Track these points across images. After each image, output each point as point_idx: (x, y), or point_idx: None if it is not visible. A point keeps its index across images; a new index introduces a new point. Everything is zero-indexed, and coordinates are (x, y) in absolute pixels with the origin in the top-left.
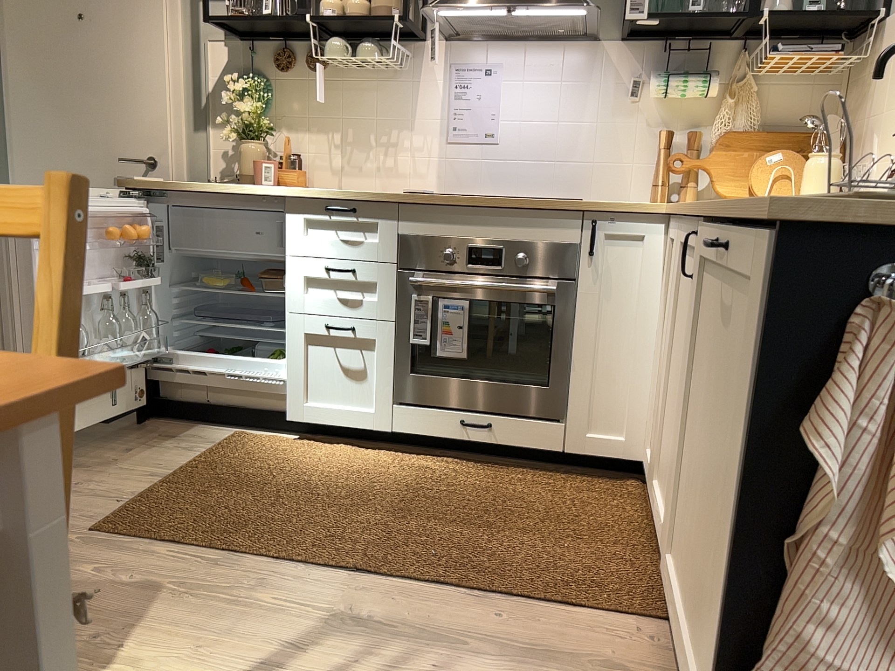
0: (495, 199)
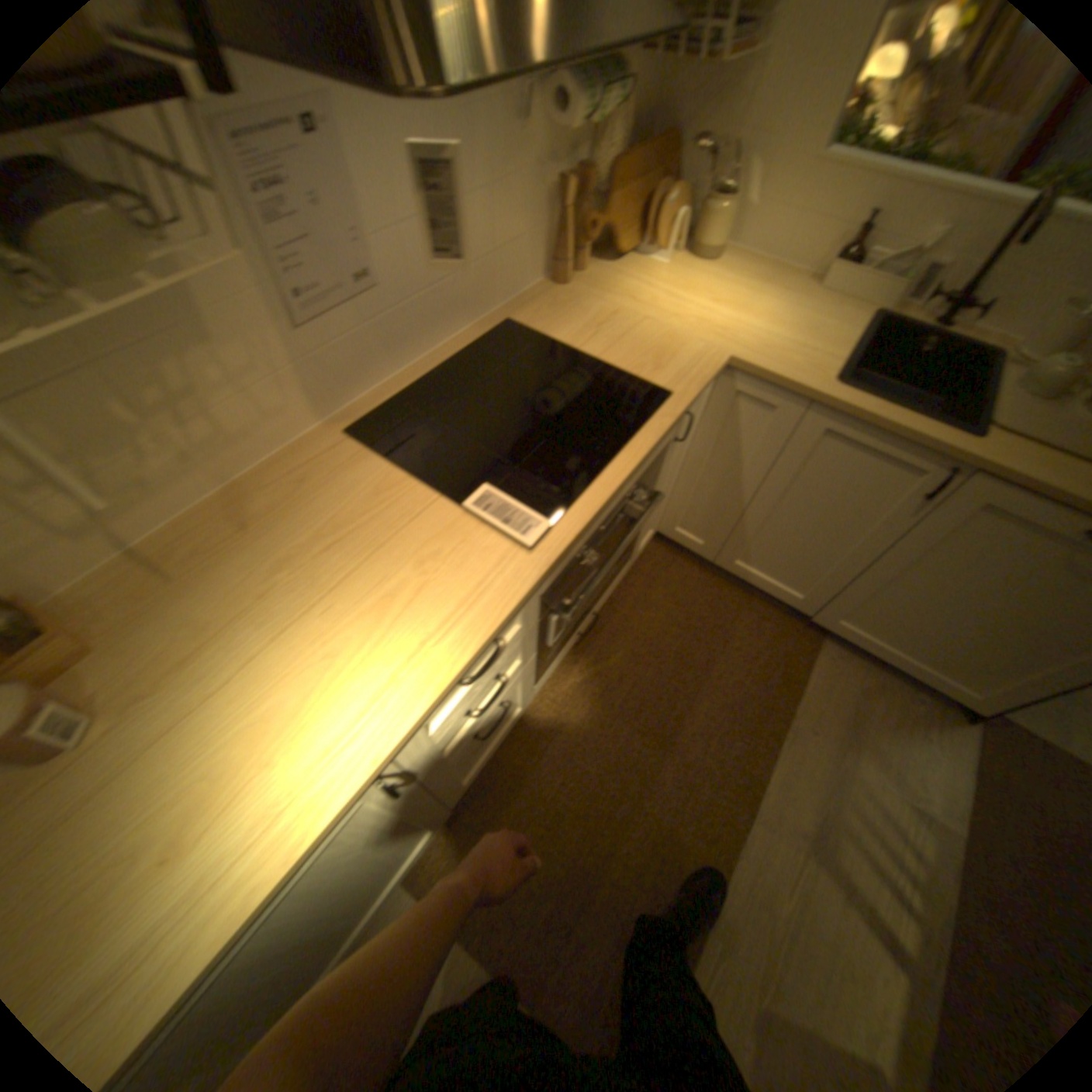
0: (632, 467)
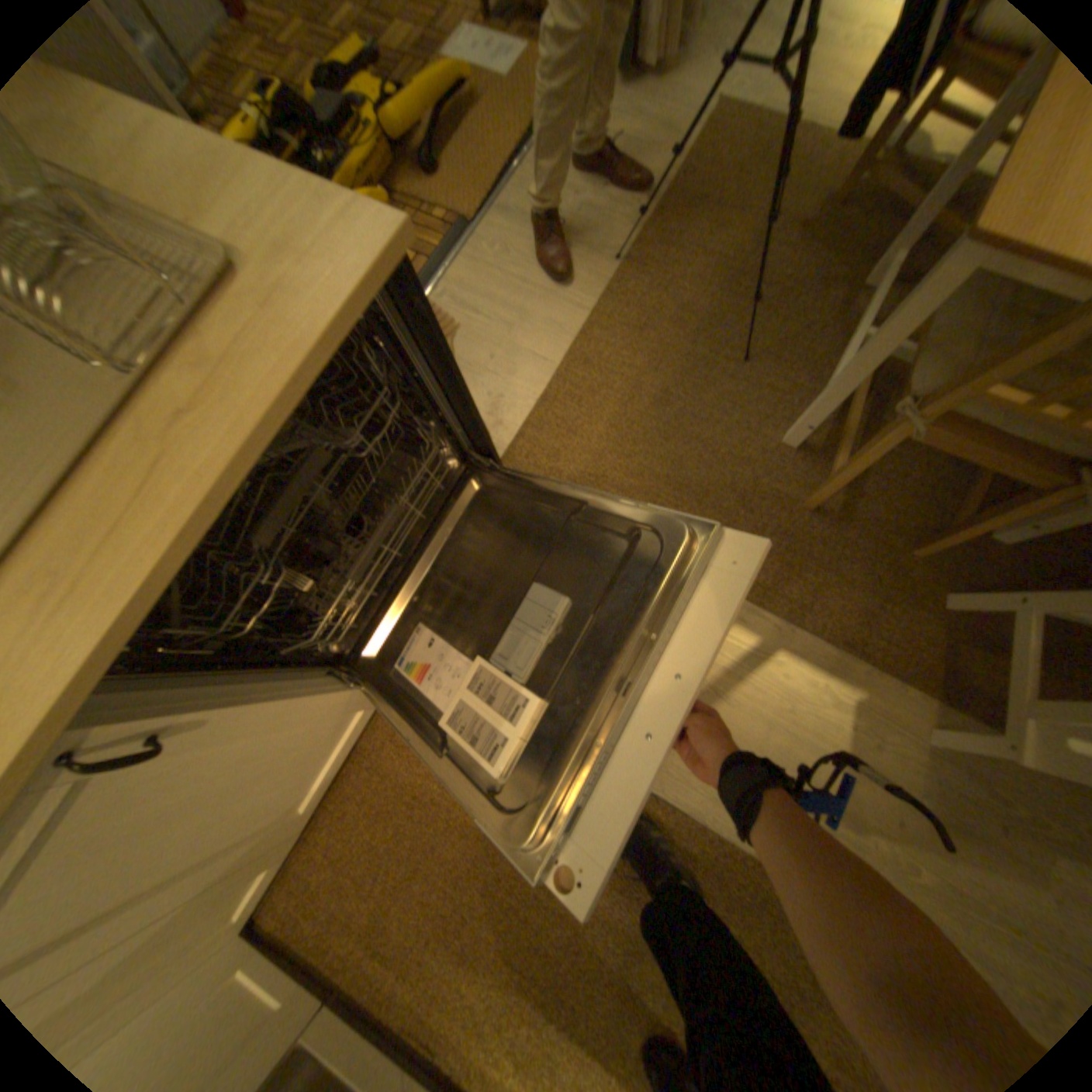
0: None
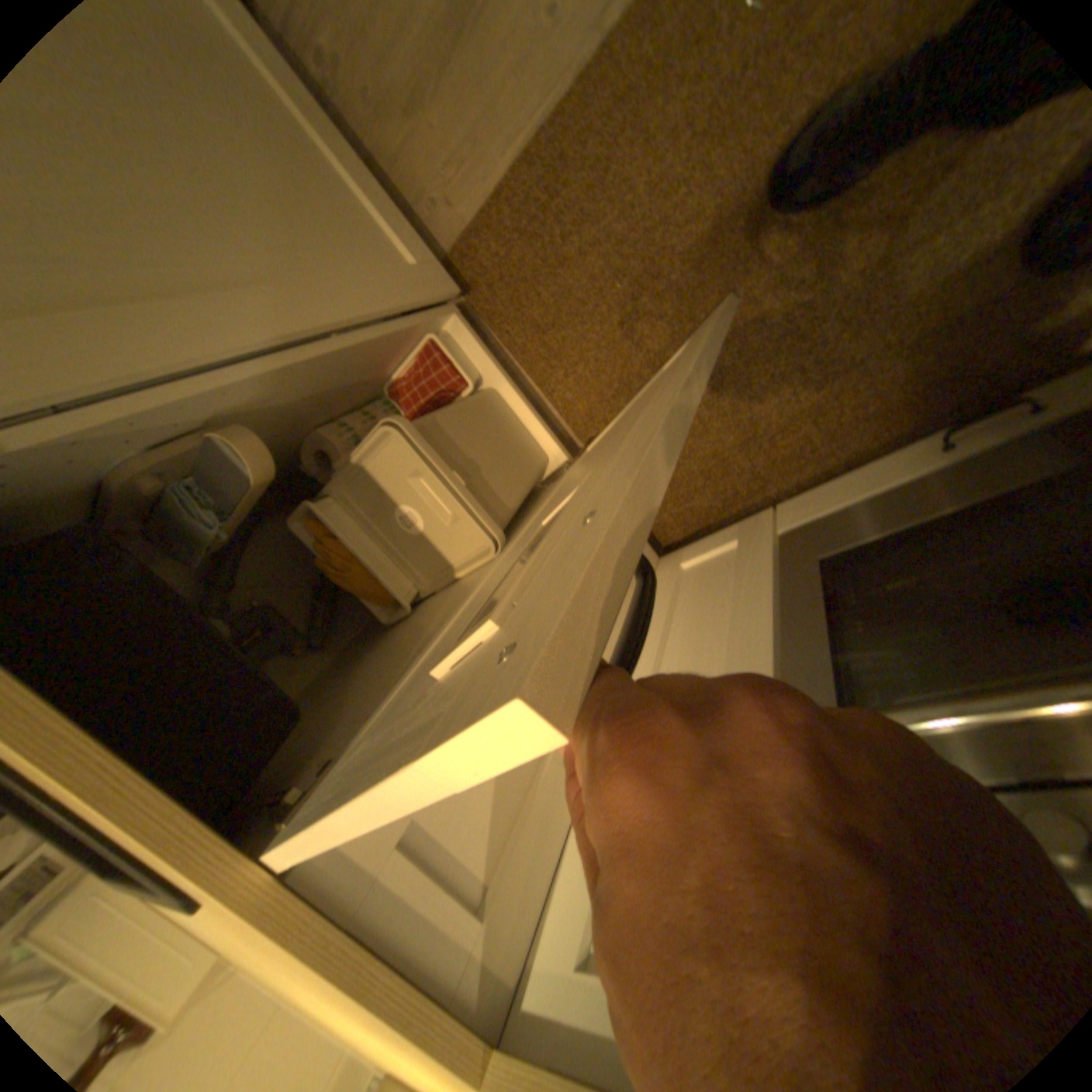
0: None
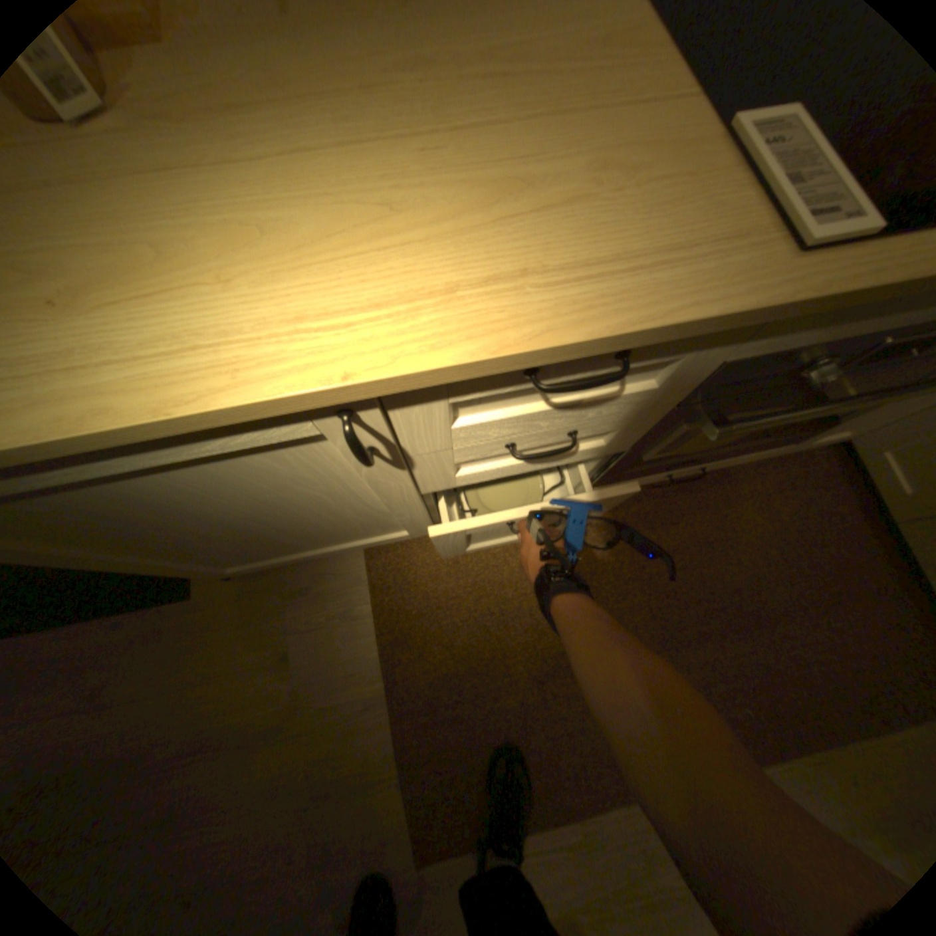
0: None
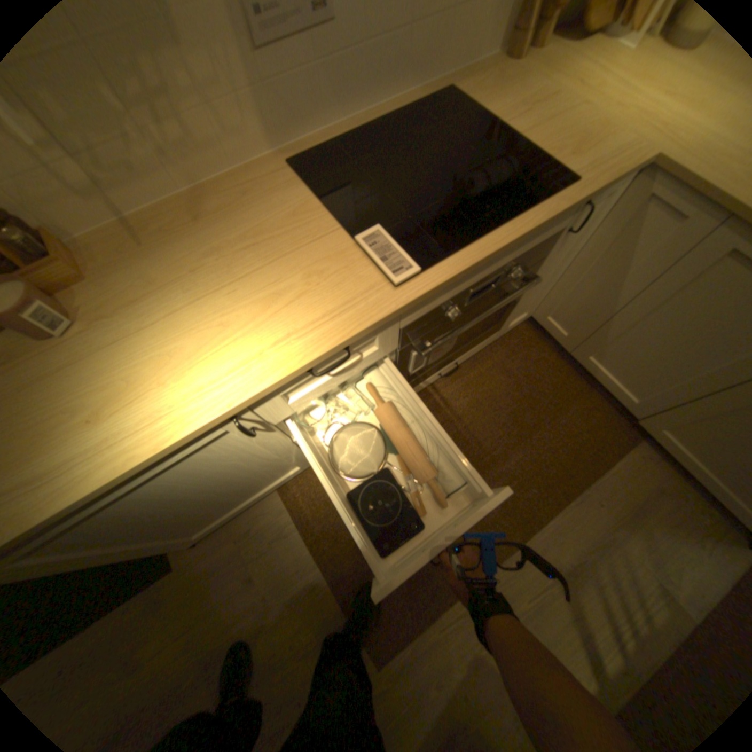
0: (514, 238)
